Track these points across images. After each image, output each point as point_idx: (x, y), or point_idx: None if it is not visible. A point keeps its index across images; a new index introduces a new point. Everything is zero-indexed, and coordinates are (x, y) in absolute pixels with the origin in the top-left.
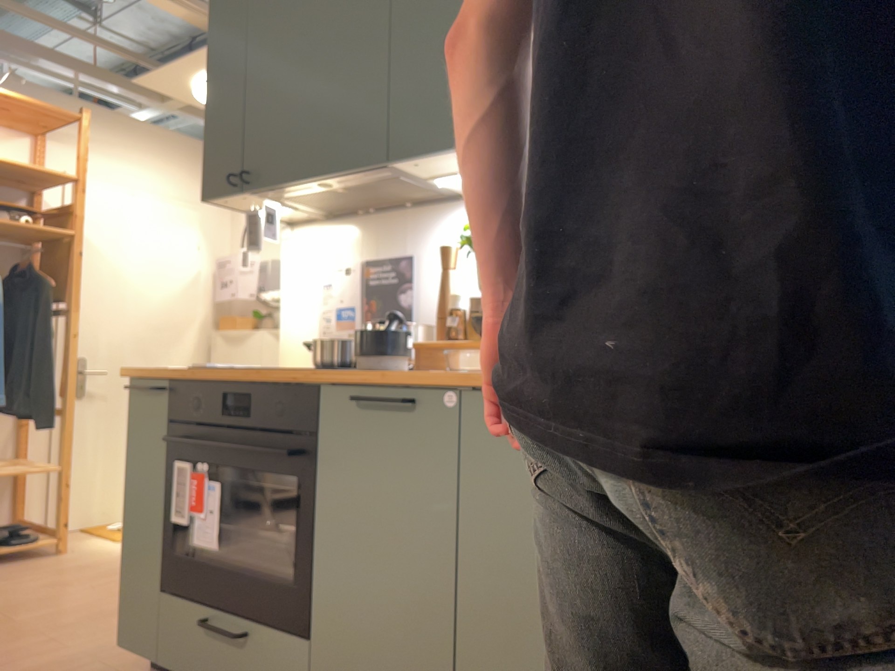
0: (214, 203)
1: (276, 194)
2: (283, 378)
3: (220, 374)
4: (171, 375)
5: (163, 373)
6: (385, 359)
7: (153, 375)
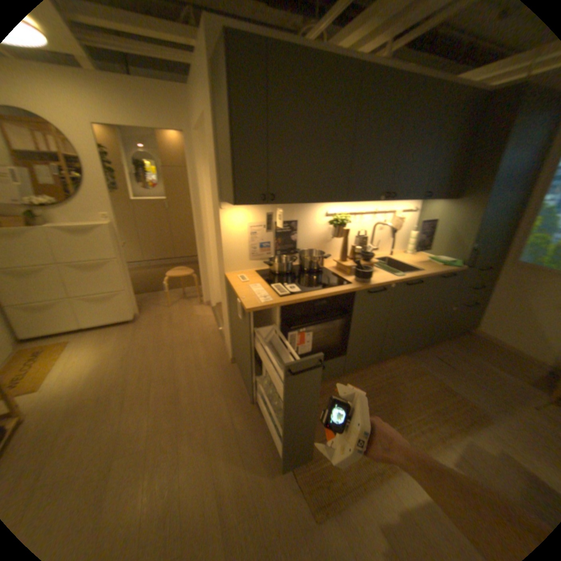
0: (236, 205)
1: (278, 204)
2: (340, 291)
3: (308, 296)
4: (281, 303)
5: (281, 304)
6: (369, 277)
7: (273, 306)
